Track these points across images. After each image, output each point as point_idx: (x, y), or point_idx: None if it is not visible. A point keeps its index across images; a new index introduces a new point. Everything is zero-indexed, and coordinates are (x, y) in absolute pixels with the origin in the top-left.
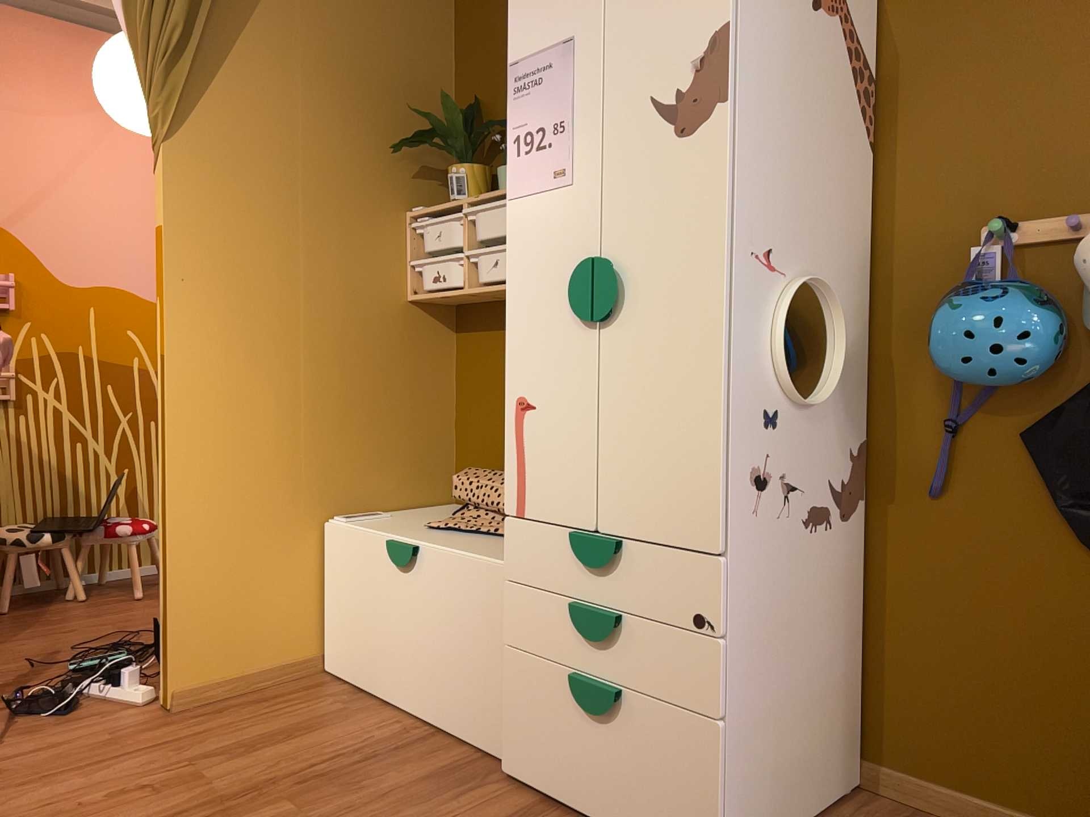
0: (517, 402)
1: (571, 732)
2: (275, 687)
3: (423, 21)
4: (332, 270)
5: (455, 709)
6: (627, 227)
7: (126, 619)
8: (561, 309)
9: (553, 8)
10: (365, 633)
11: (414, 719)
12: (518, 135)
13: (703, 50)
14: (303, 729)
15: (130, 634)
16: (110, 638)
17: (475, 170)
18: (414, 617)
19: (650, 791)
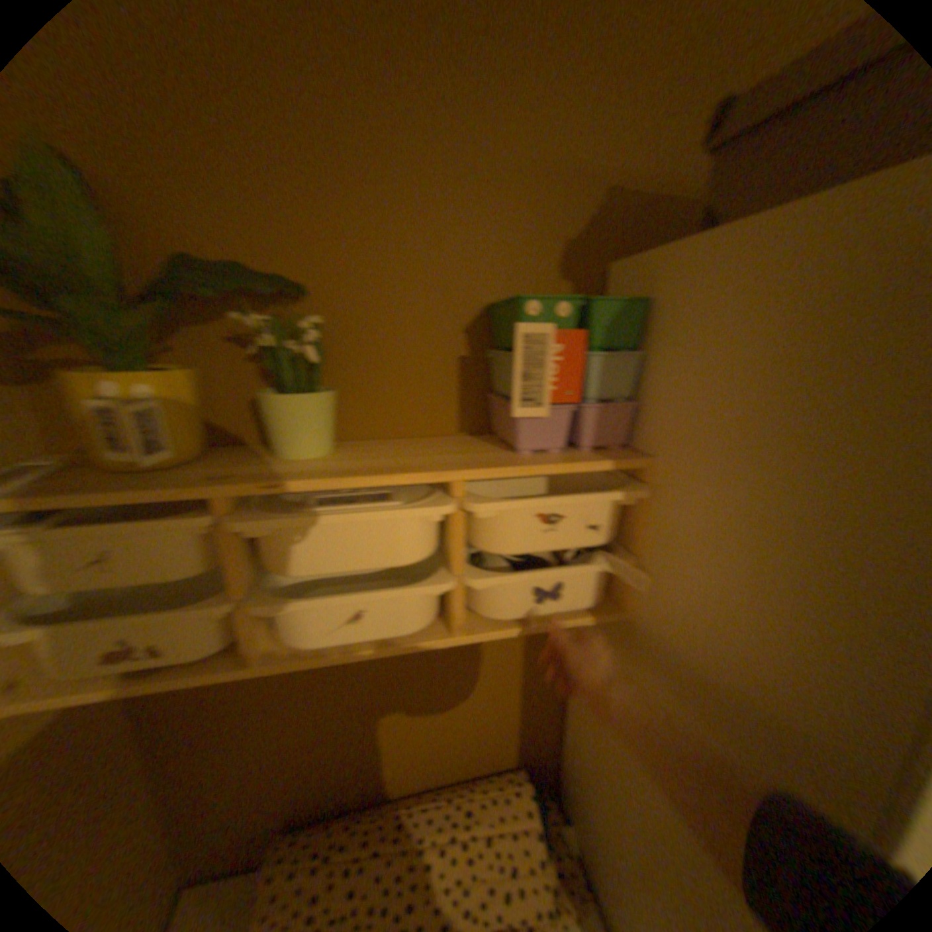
0: None
1: None
2: None
3: None
4: None
5: None
6: None
7: None
8: None
9: None
10: None
11: None
12: None
13: None
14: None
15: None
16: None
17: (183, 383)
18: None
19: None
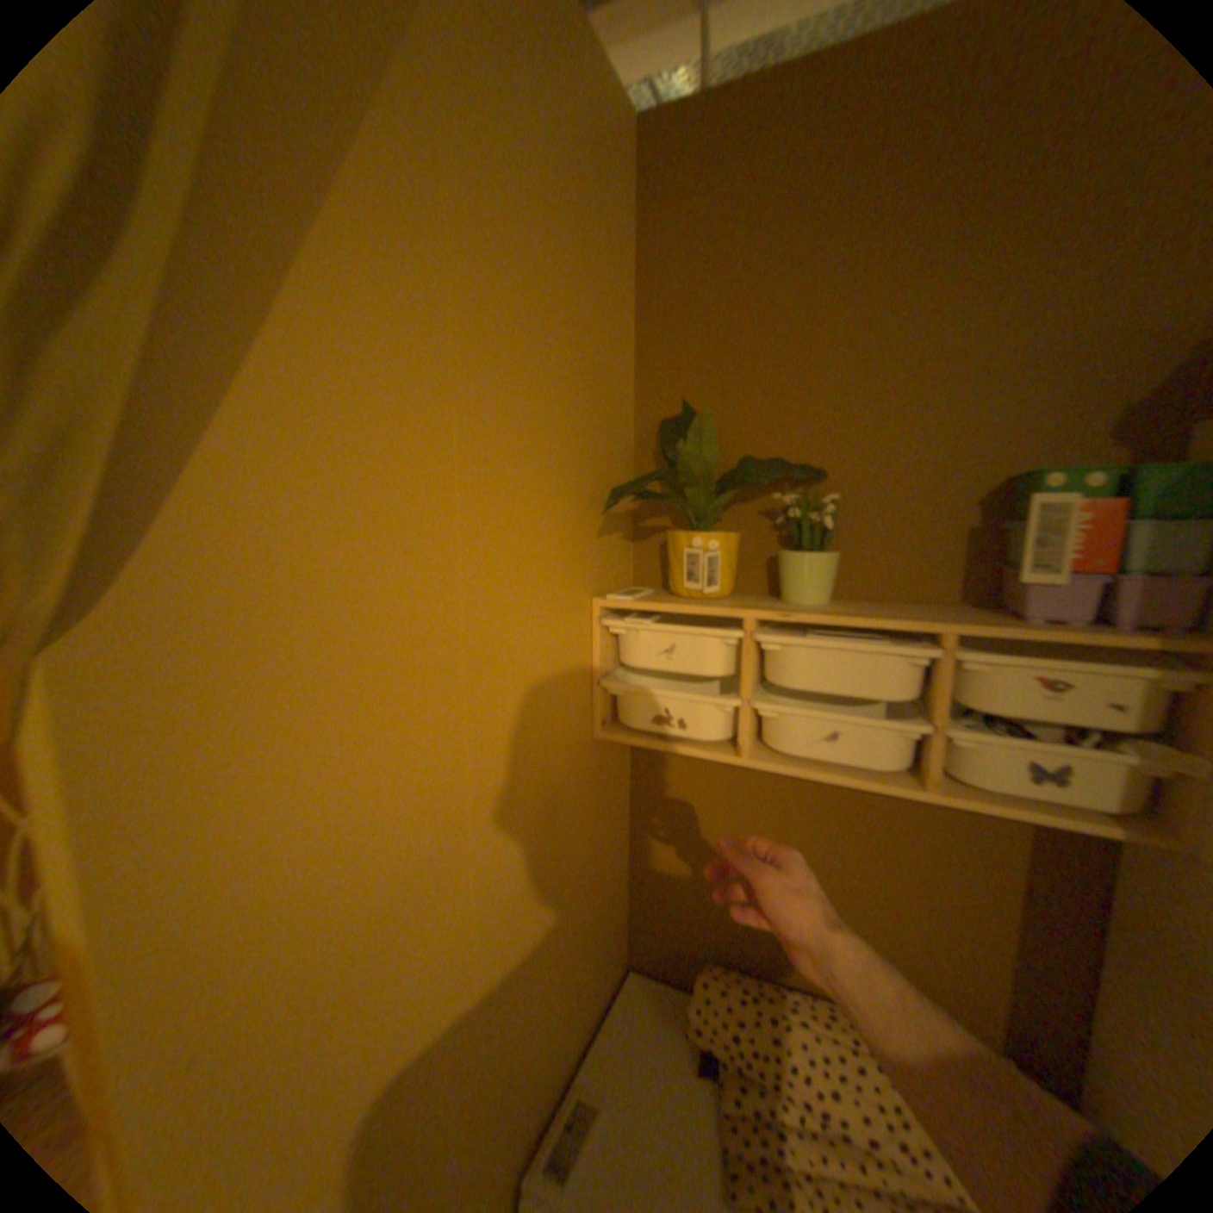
0: None
1: None
2: None
3: (606, 253)
4: (513, 757)
5: None
6: None
7: None
8: None
9: None
10: None
11: None
12: None
13: None
14: None
15: None
16: None
17: (730, 541)
18: None
19: None
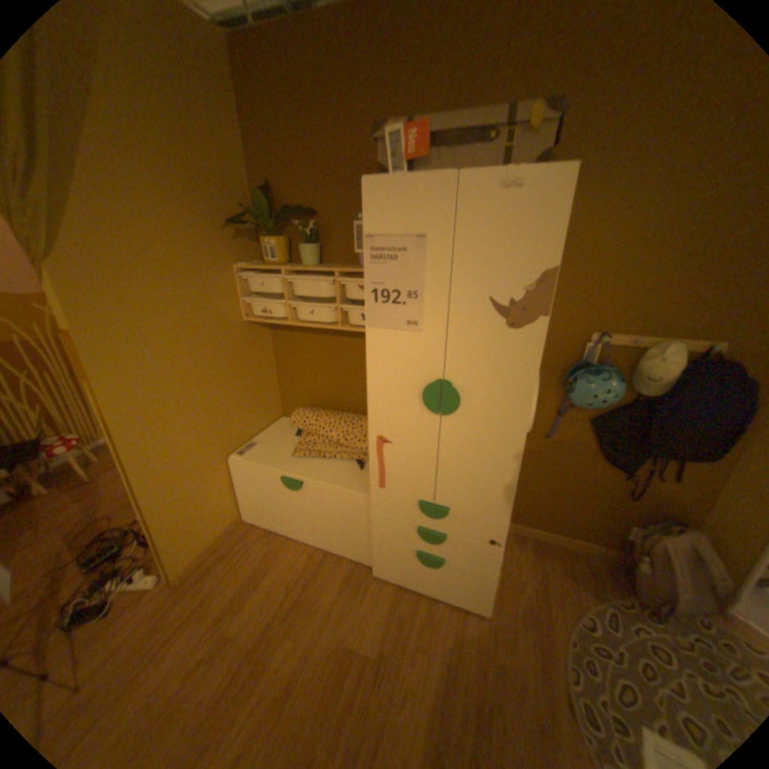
0: (378, 437)
1: (415, 568)
2: (224, 544)
3: (215, 112)
4: (198, 319)
5: (336, 545)
6: (464, 368)
7: (91, 507)
8: (411, 400)
9: (406, 204)
10: (270, 511)
11: (309, 546)
12: (375, 288)
13: (535, 278)
14: (259, 574)
15: (104, 522)
16: (92, 530)
17: (281, 242)
18: (304, 509)
19: (458, 590)
